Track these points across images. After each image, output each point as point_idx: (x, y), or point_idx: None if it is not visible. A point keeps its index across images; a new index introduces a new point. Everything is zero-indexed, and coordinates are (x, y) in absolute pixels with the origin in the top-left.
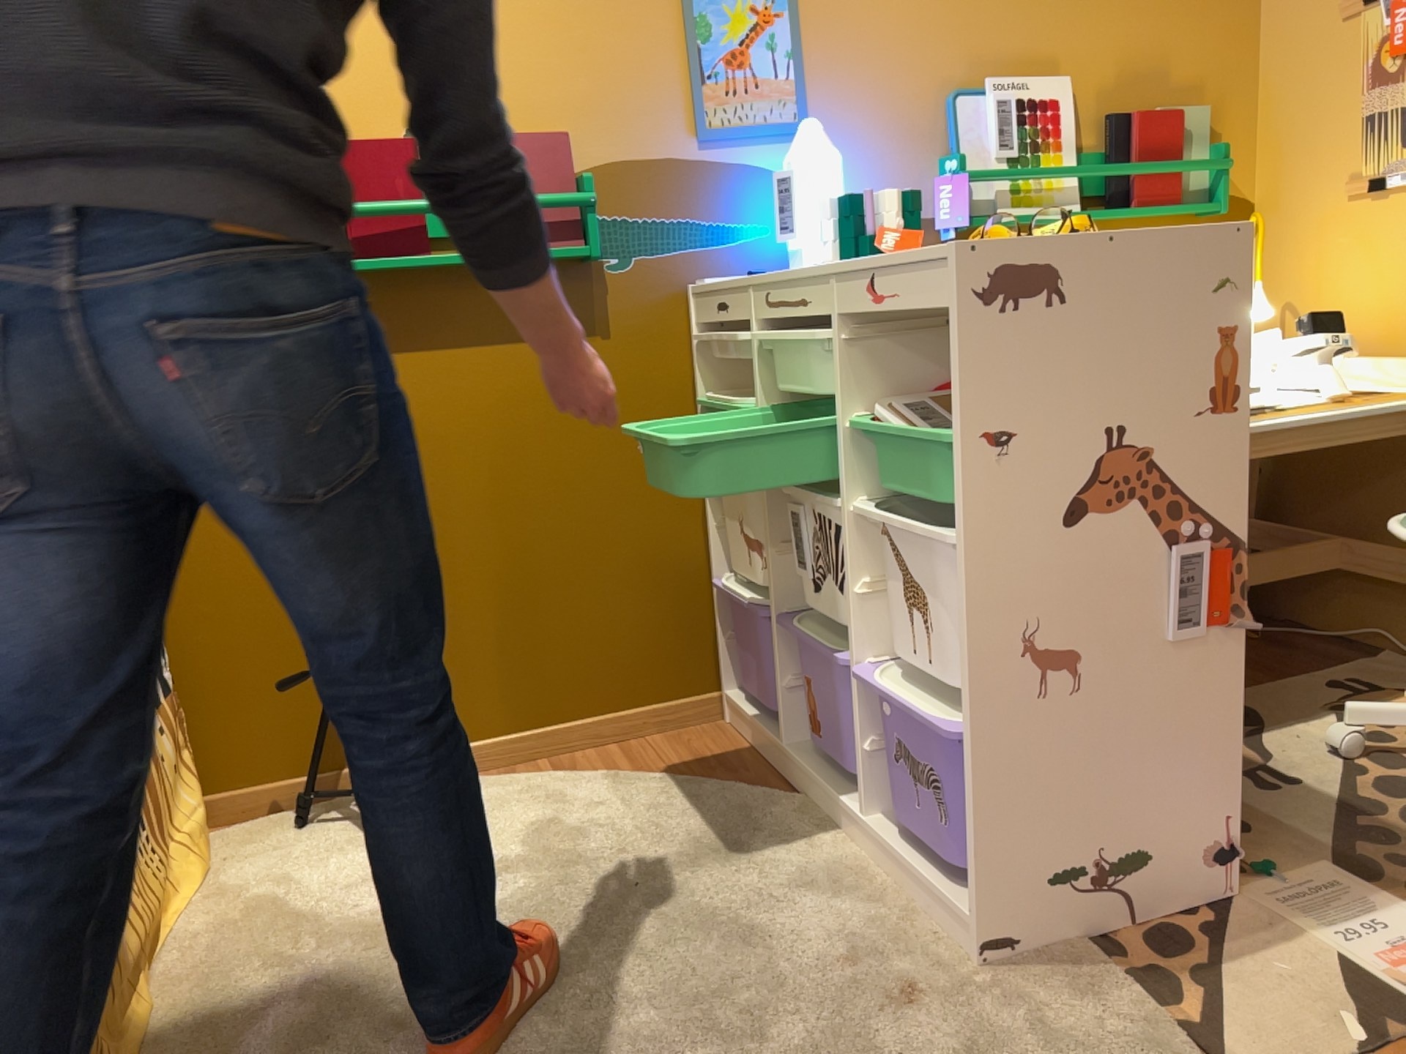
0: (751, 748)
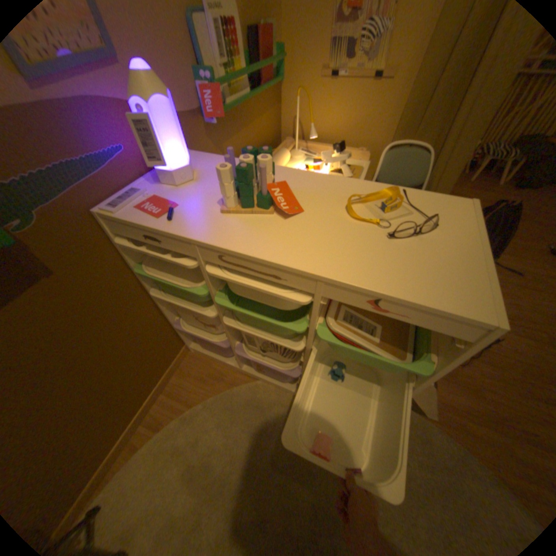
0: (215, 363)
